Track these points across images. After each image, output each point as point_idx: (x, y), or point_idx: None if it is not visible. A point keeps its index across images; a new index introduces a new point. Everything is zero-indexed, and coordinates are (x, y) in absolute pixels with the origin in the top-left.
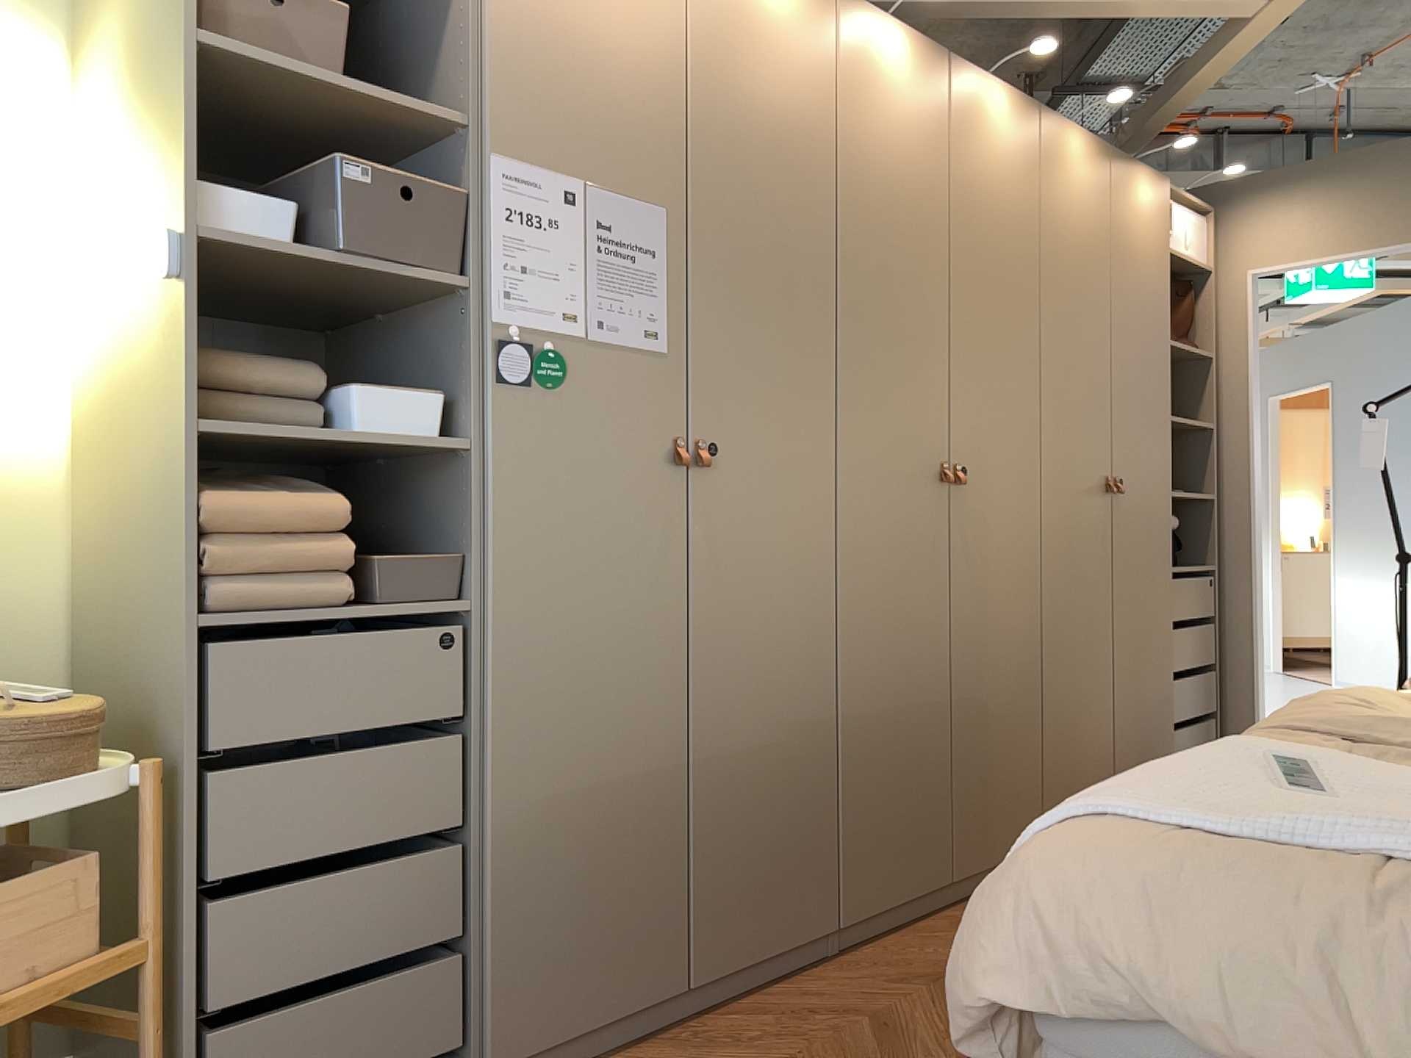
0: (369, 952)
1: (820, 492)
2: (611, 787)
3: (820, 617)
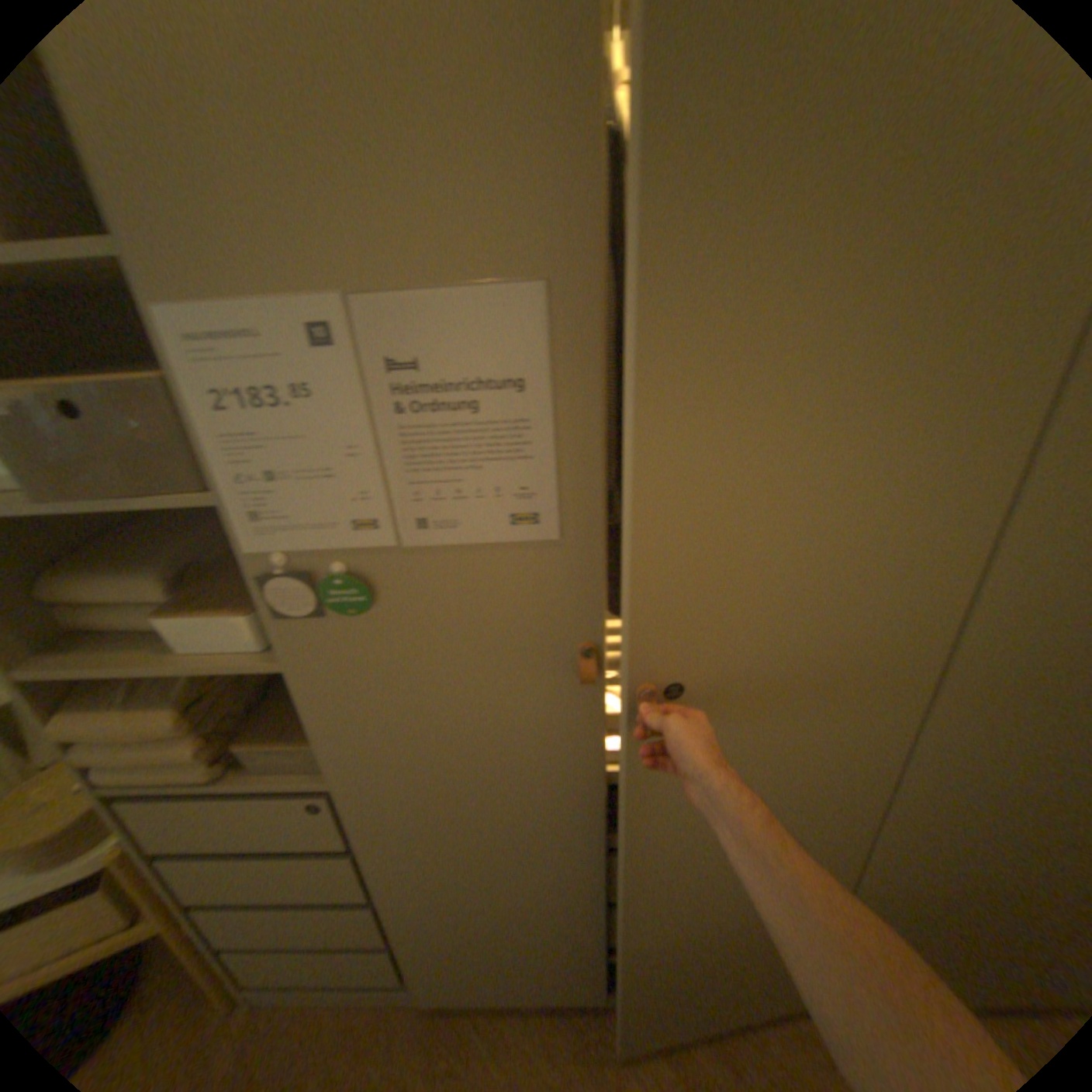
0: (325, 943)
1: (917, 687)
2: (524, 907)
3: (869, 813)
